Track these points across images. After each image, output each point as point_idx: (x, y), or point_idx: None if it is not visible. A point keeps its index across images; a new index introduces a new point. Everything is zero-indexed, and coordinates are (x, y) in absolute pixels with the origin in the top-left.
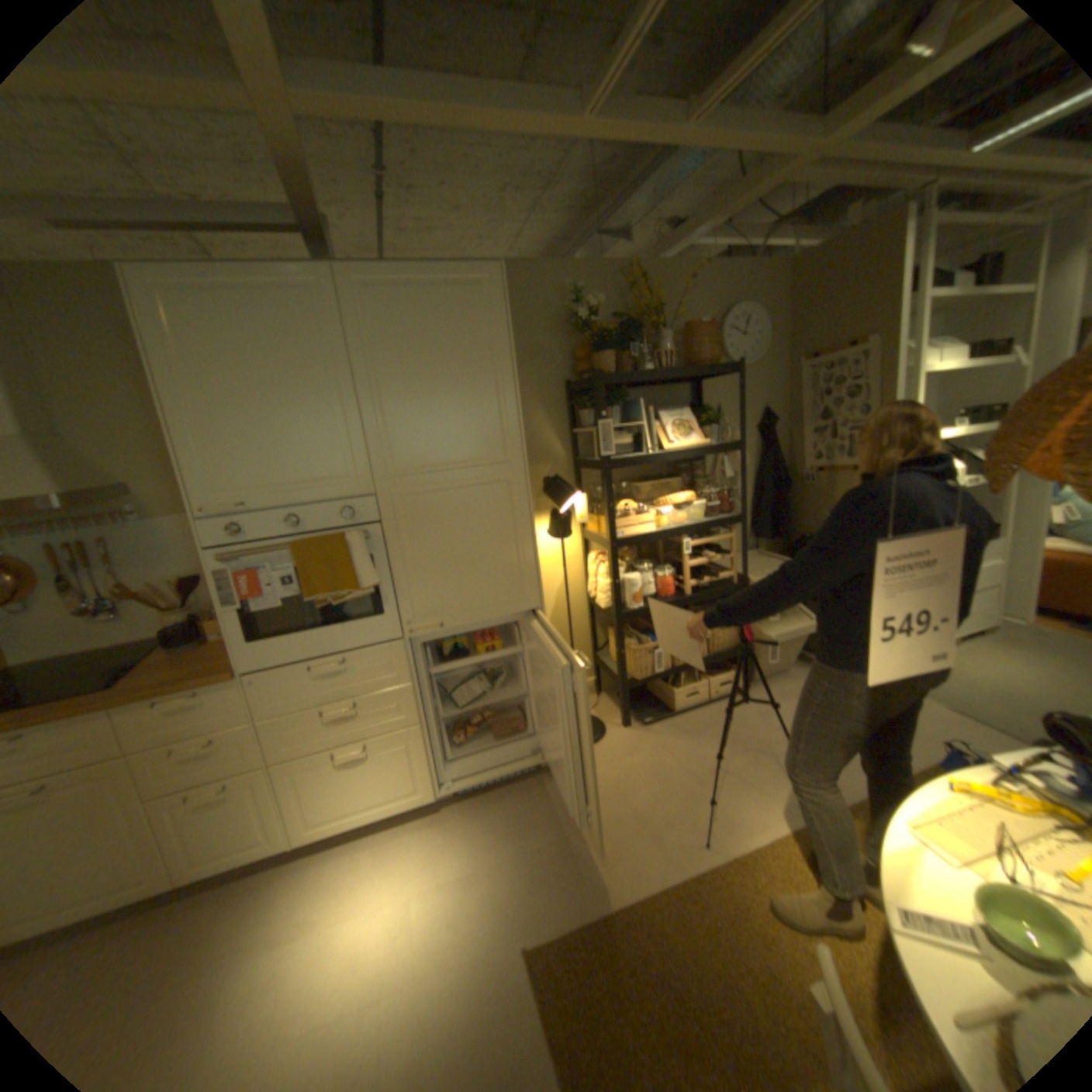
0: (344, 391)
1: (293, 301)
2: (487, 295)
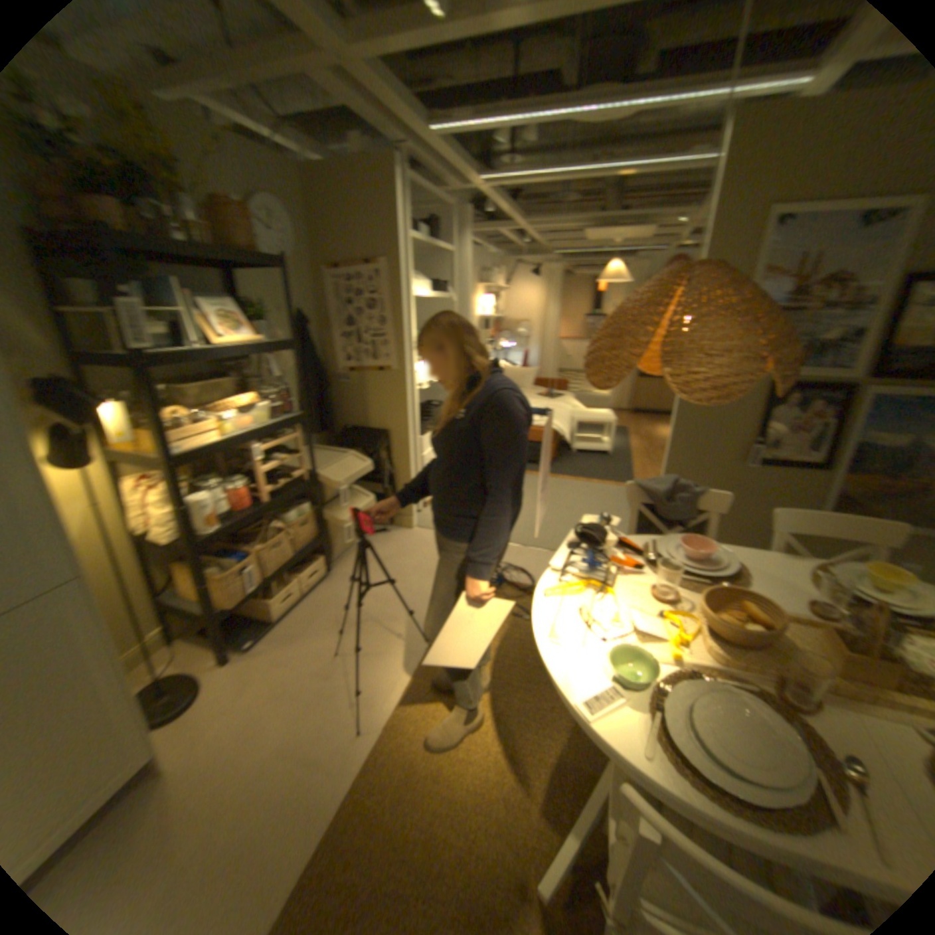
0: None
1: None
2: None
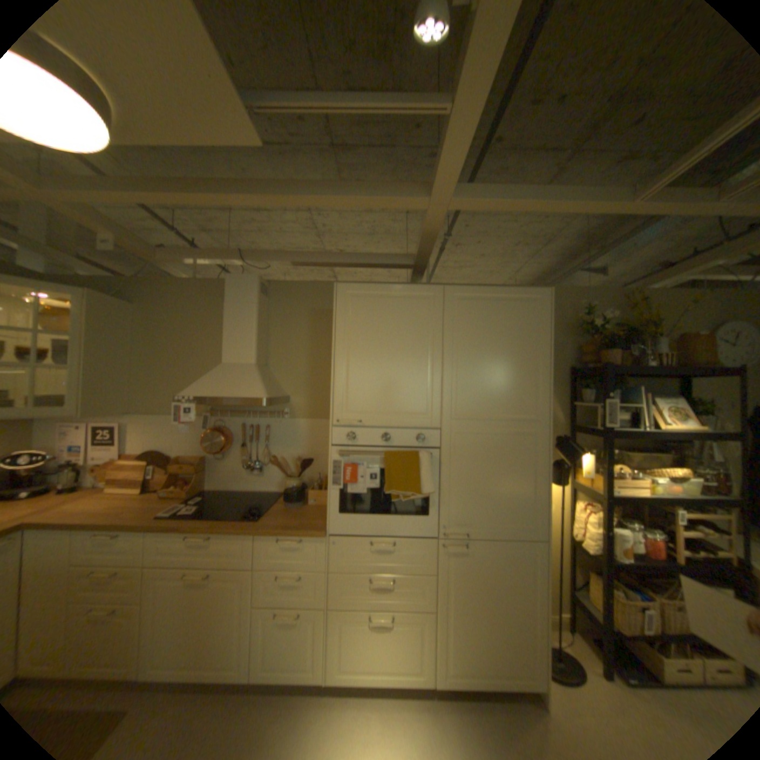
0: (435, 359)
1: (417, 305)
2: (539, 307)
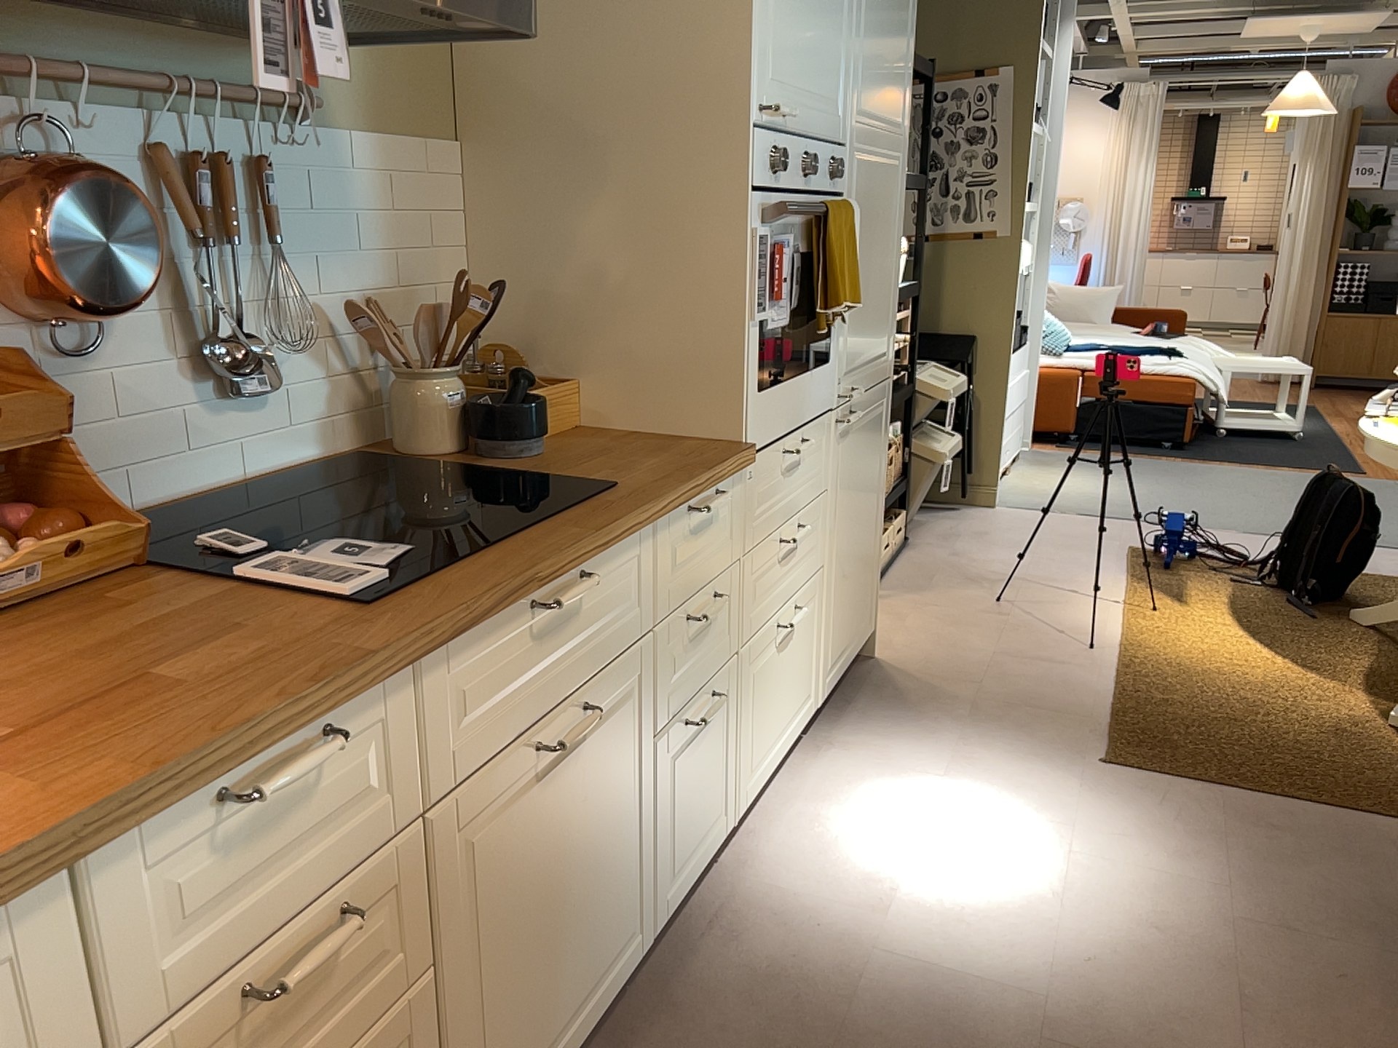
0: None
1: None
2: None
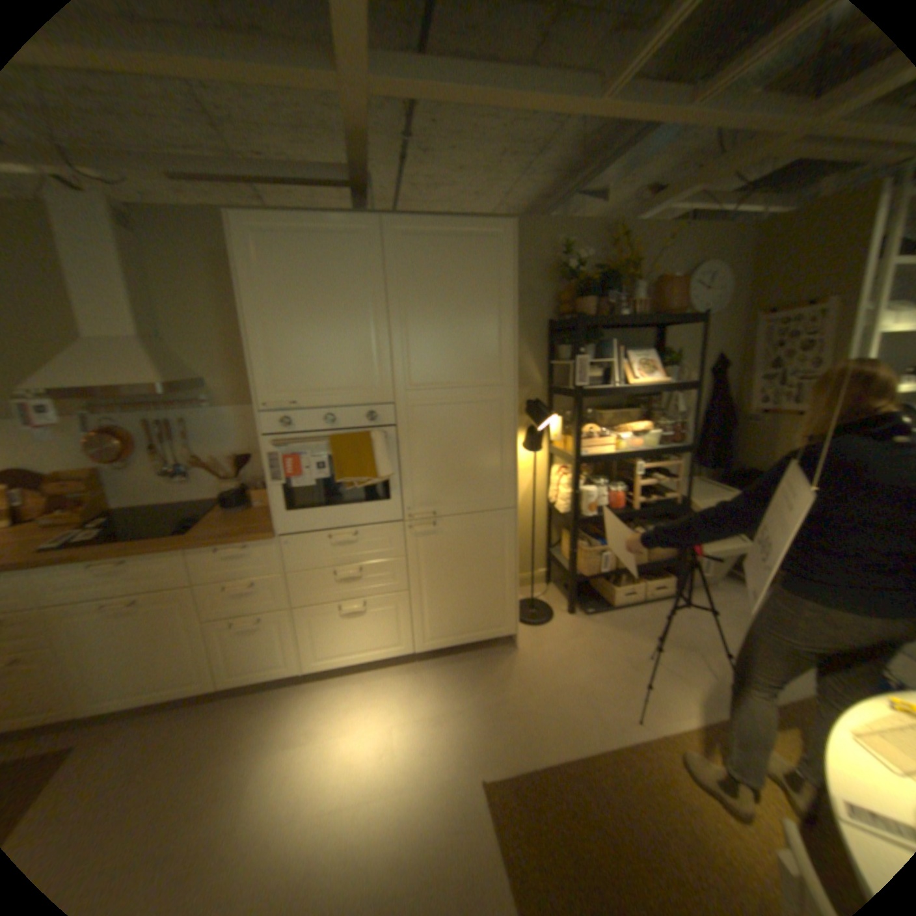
0: (380, 319)
1: (349, 244)
2: (501, 246)
